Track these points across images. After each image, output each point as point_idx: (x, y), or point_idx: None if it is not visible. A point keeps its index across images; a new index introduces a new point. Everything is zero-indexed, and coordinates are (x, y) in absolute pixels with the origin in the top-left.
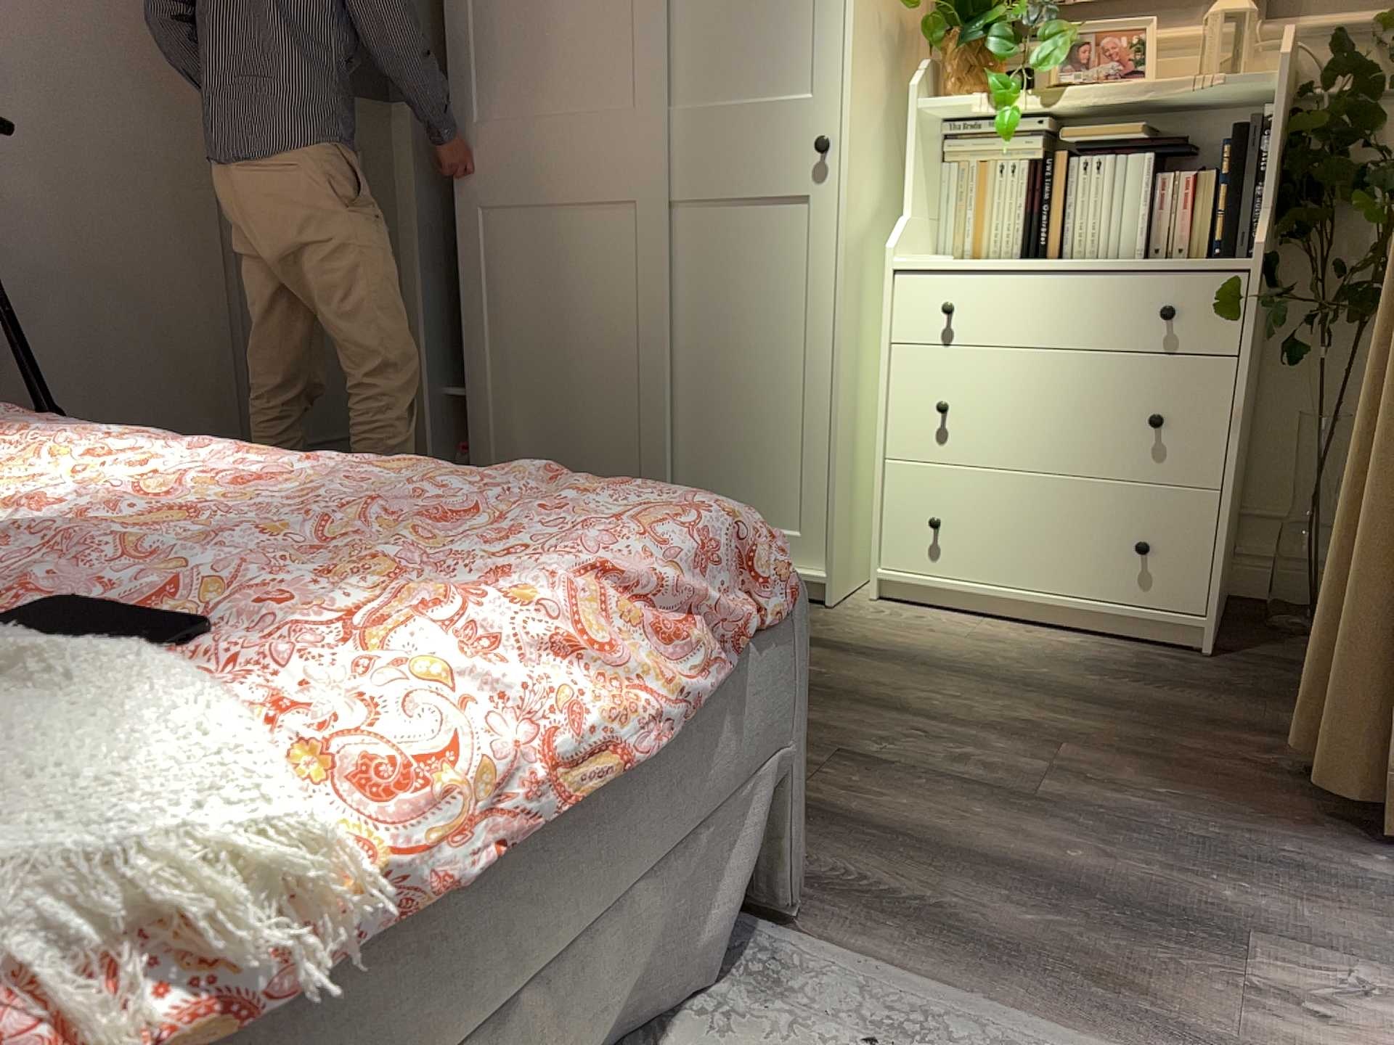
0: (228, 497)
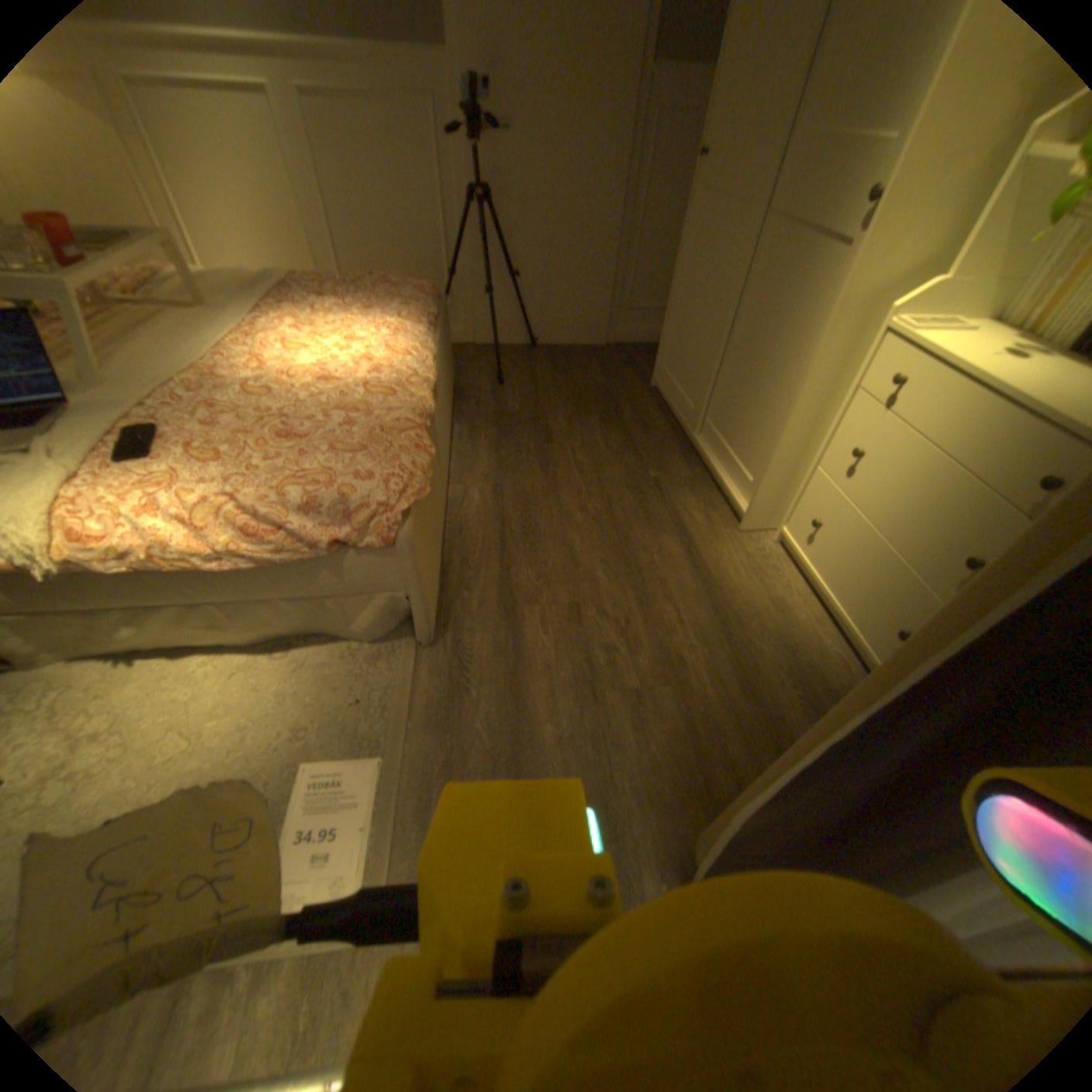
0: (303, 382)
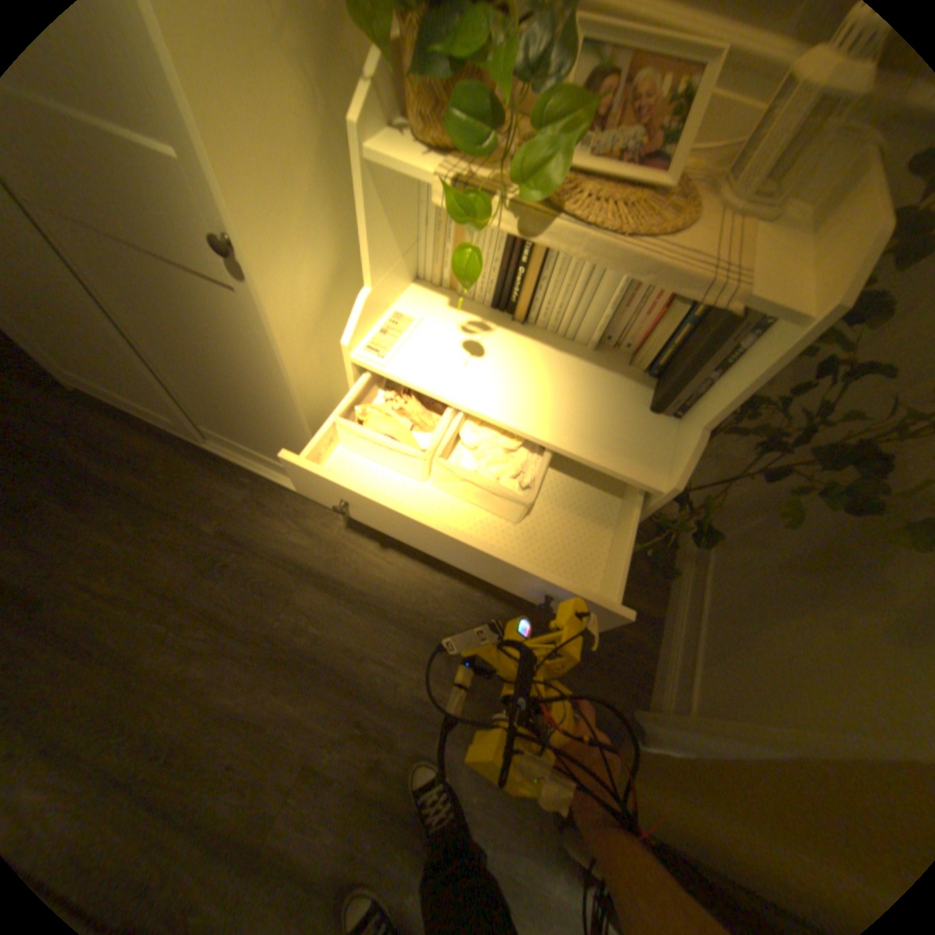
0: None
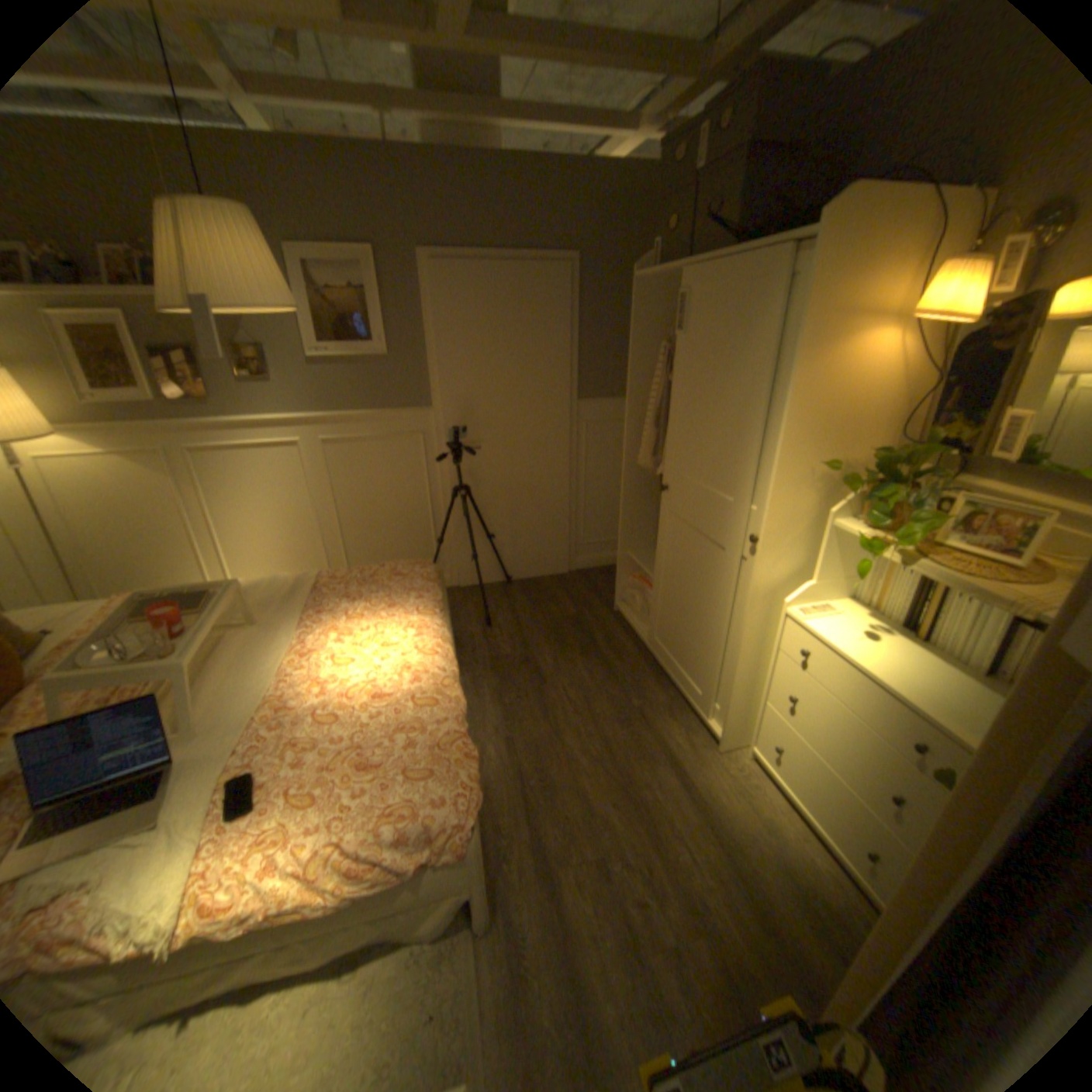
0: (363, 706)
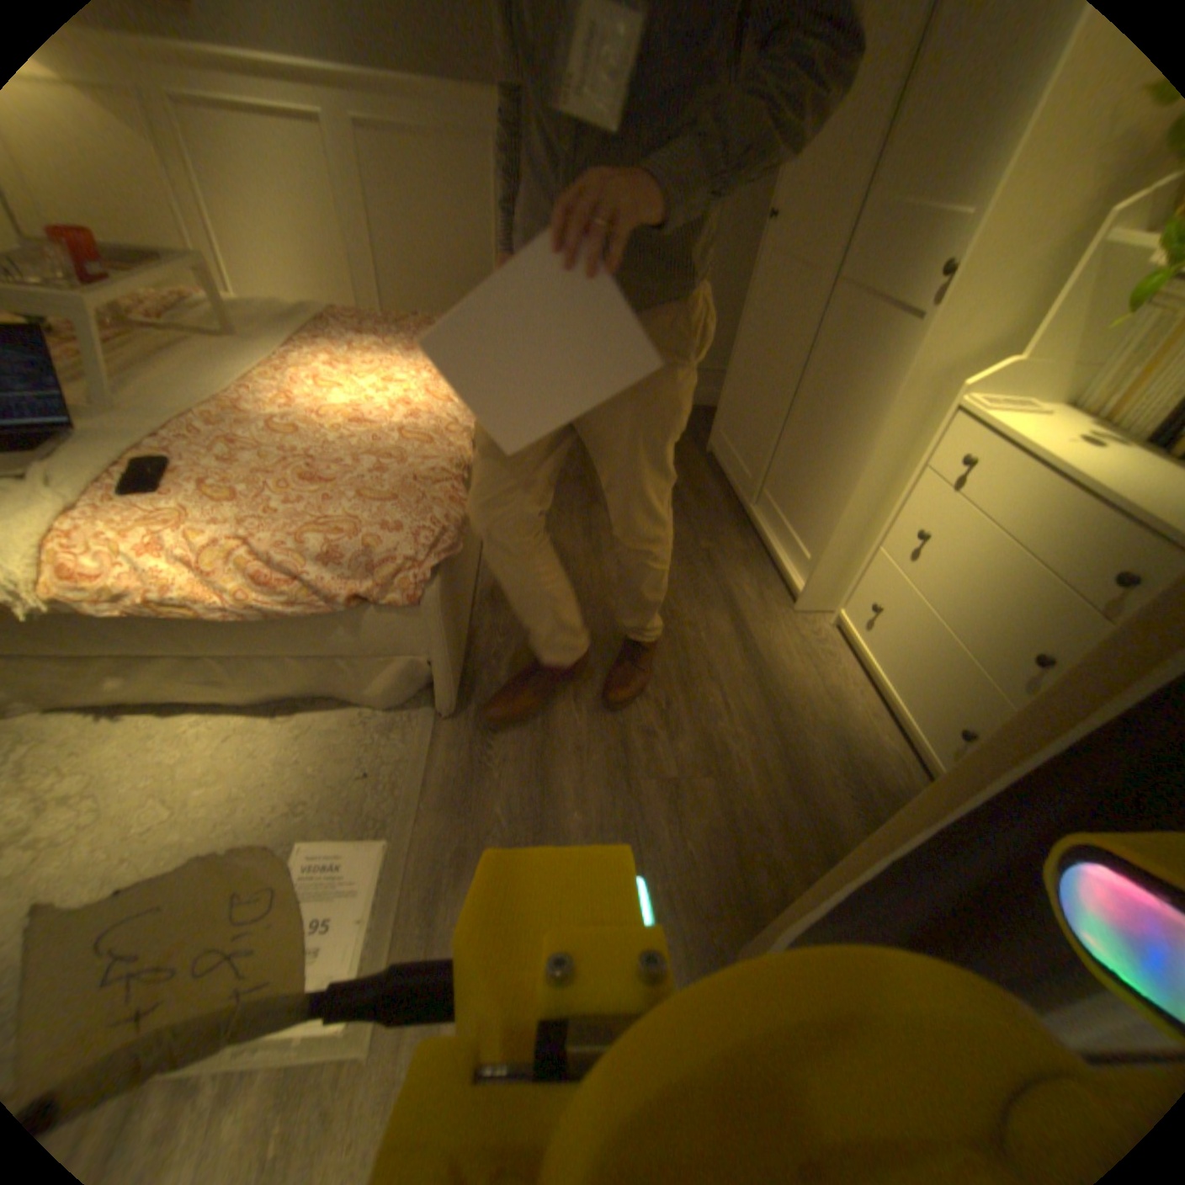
0: (333, 423)
